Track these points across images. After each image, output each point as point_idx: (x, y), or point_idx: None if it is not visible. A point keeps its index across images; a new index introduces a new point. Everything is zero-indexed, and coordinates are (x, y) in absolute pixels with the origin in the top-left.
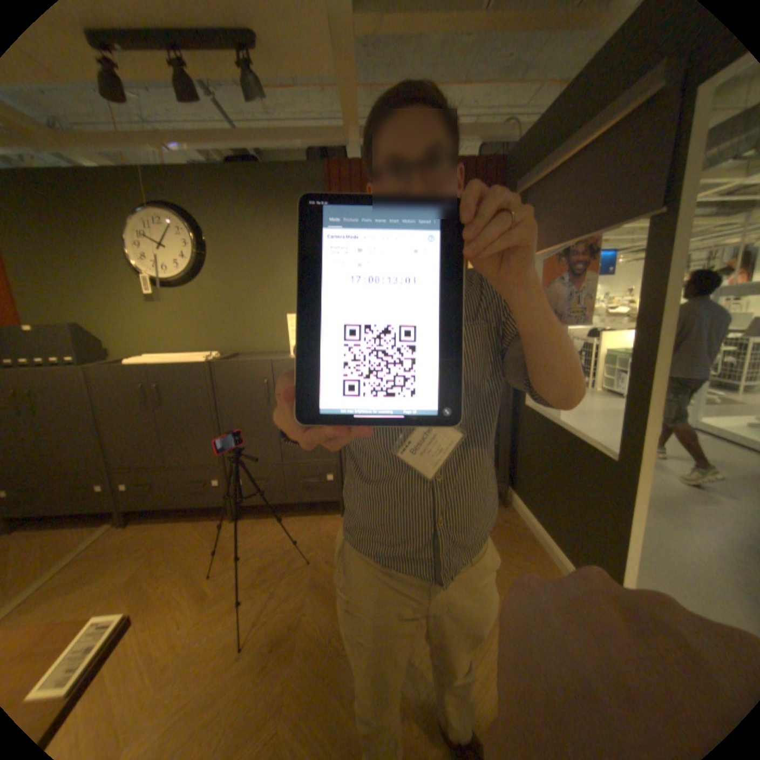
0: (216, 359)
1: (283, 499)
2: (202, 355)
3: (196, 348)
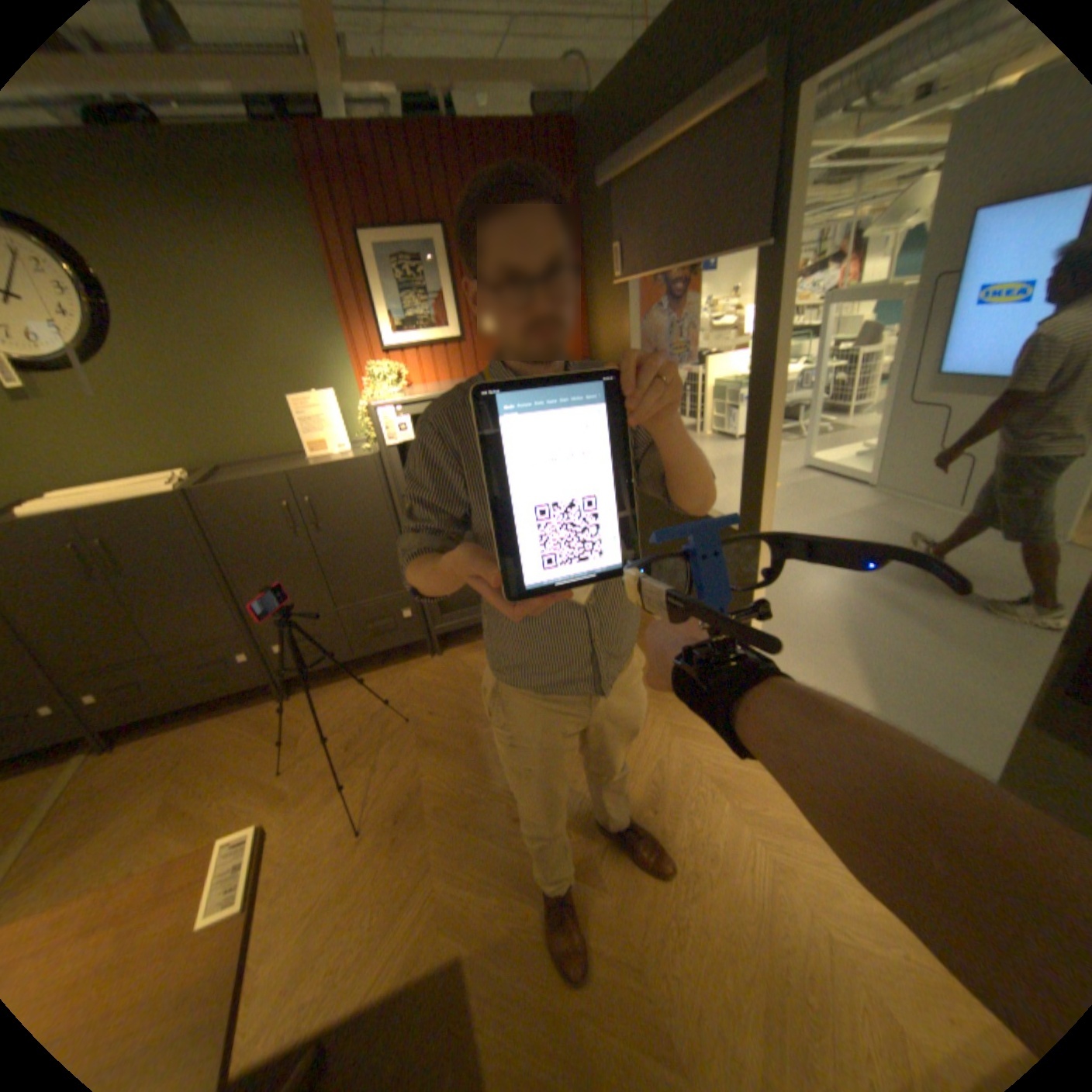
0: (193, 485)
1: (347, 656)
2: (162, 481)
3: (141, 469)
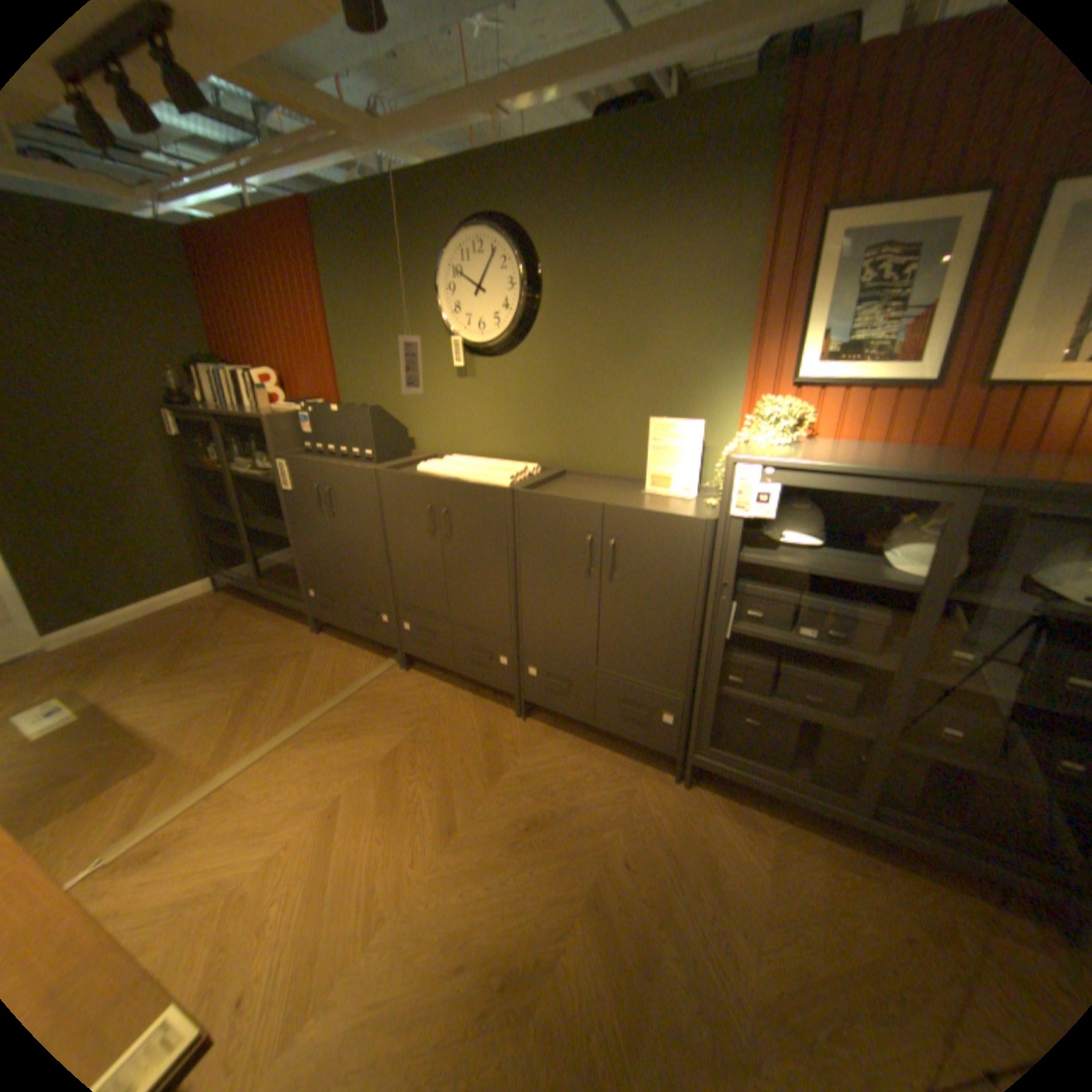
0: (523, 488)
1: (587, 720)
2: (510, 473)
3: (511, 455)
